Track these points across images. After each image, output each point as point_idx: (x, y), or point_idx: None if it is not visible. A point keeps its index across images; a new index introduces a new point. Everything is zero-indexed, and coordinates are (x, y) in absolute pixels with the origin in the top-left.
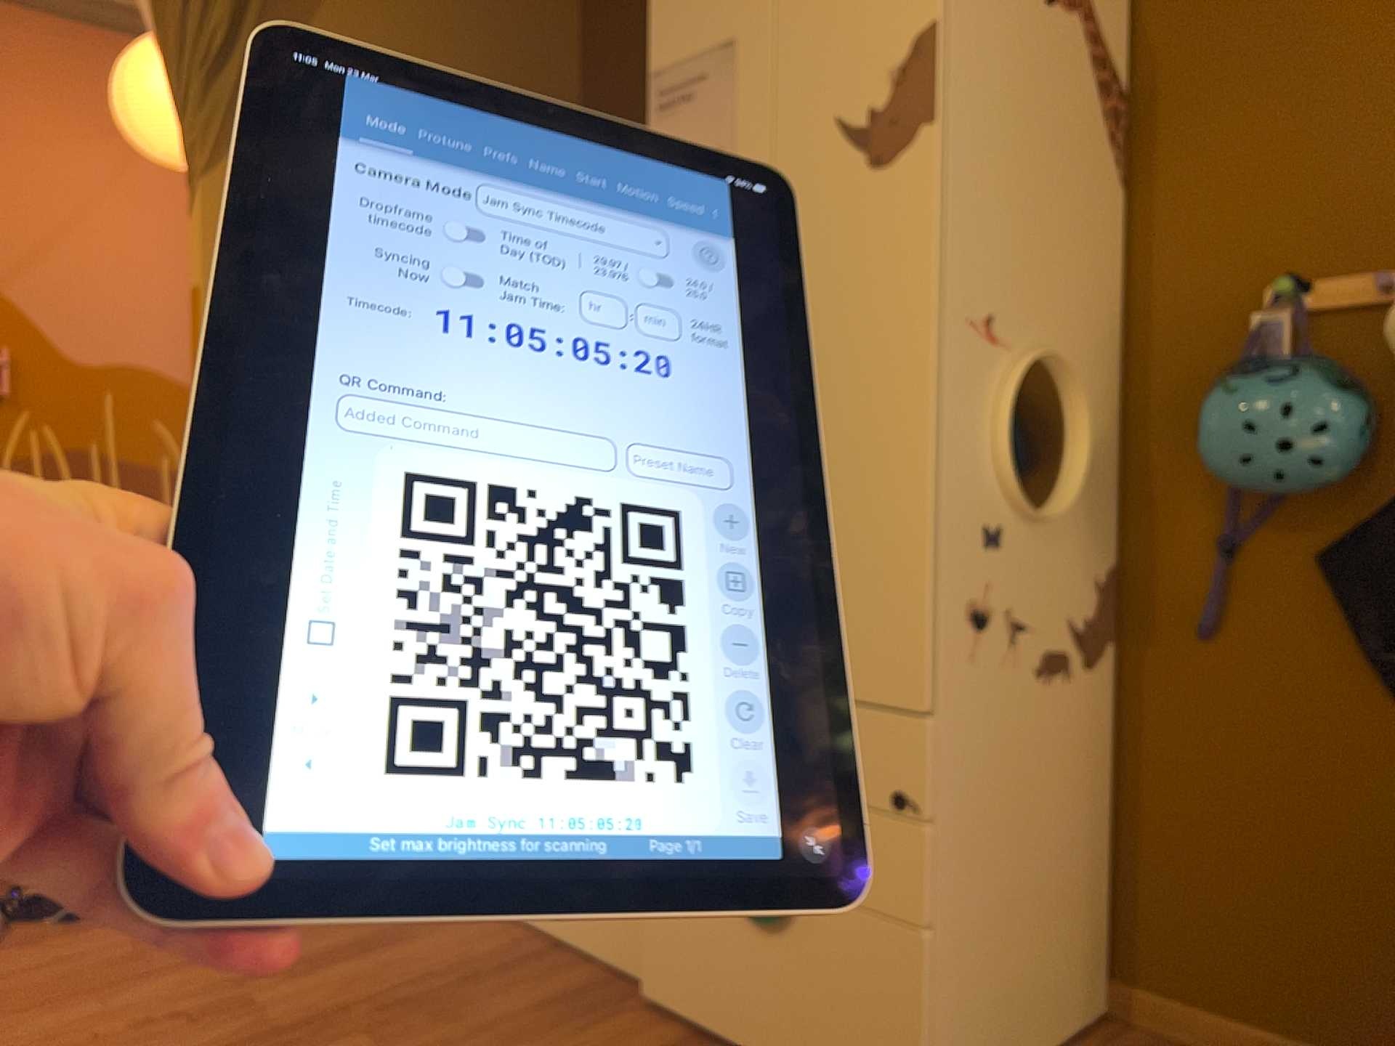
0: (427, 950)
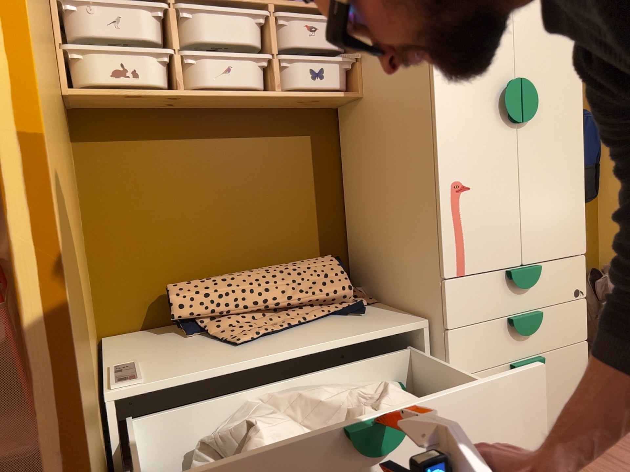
0: None
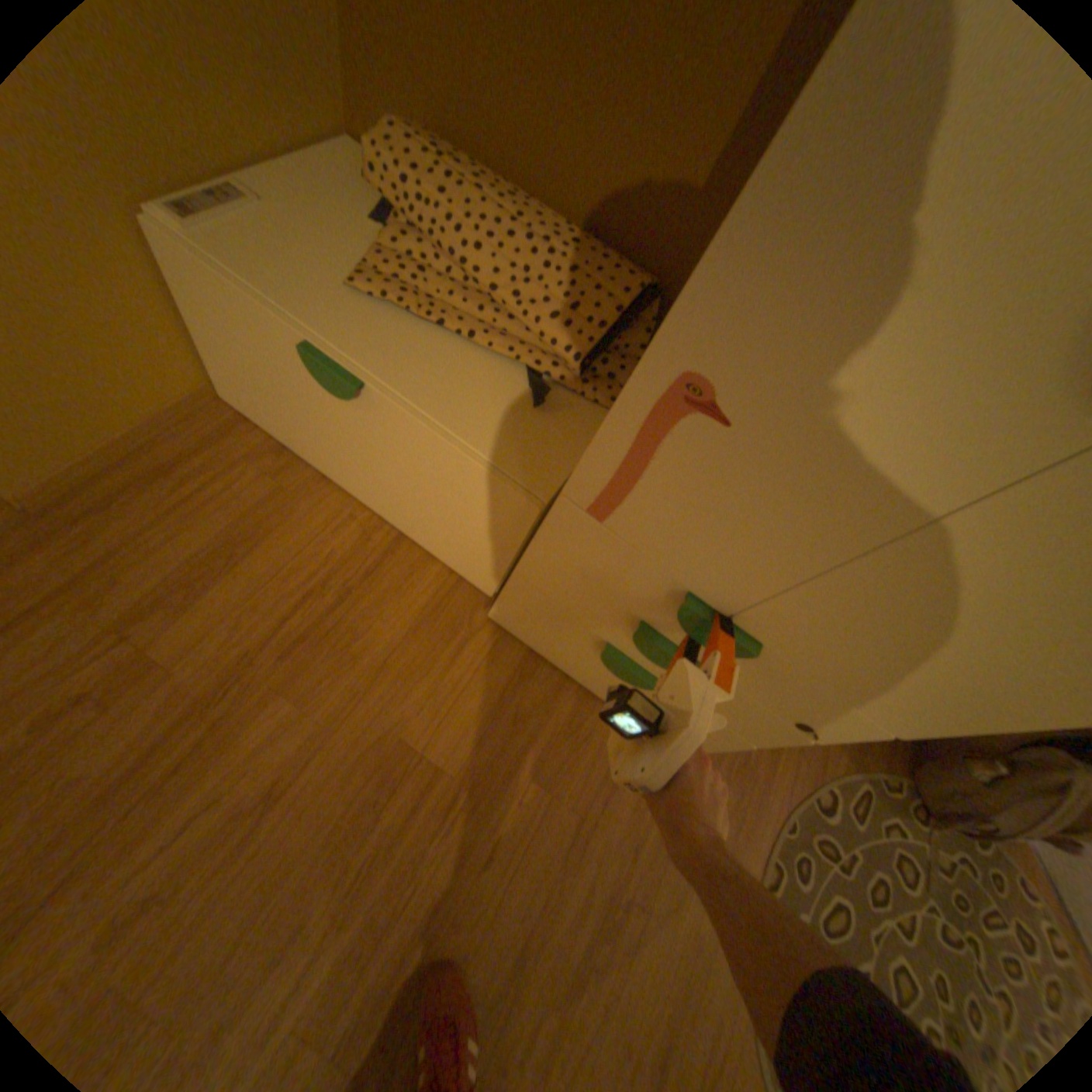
0: (293, 552)
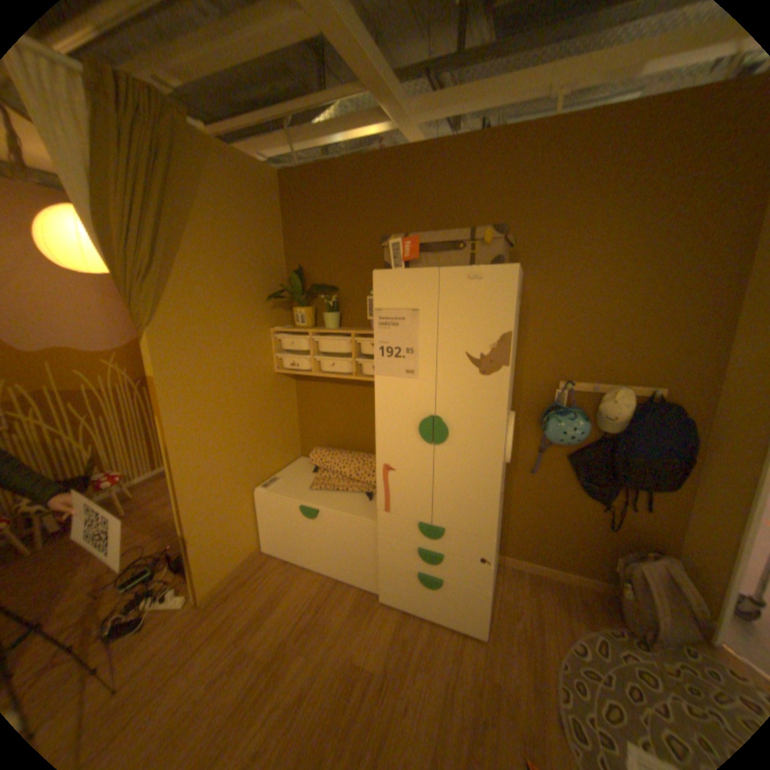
0: (295, 599)
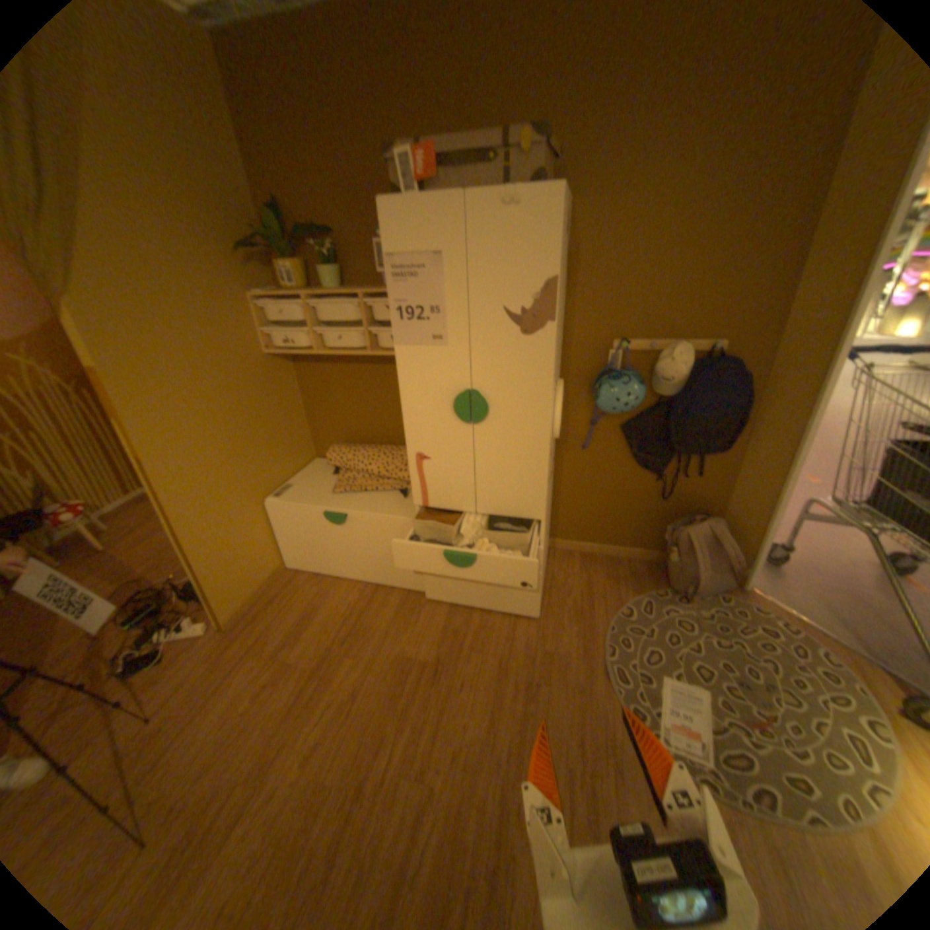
0: (332, 608)
